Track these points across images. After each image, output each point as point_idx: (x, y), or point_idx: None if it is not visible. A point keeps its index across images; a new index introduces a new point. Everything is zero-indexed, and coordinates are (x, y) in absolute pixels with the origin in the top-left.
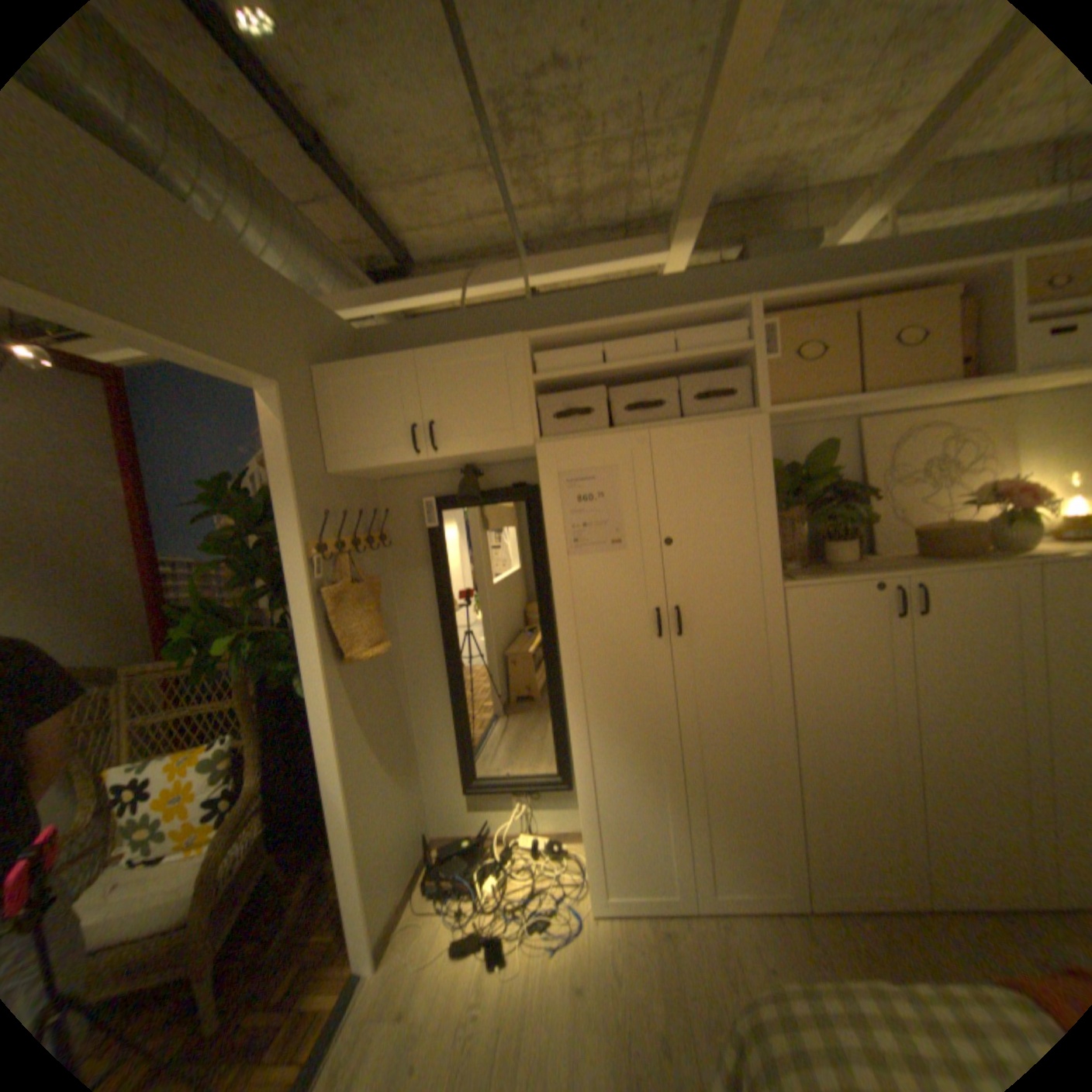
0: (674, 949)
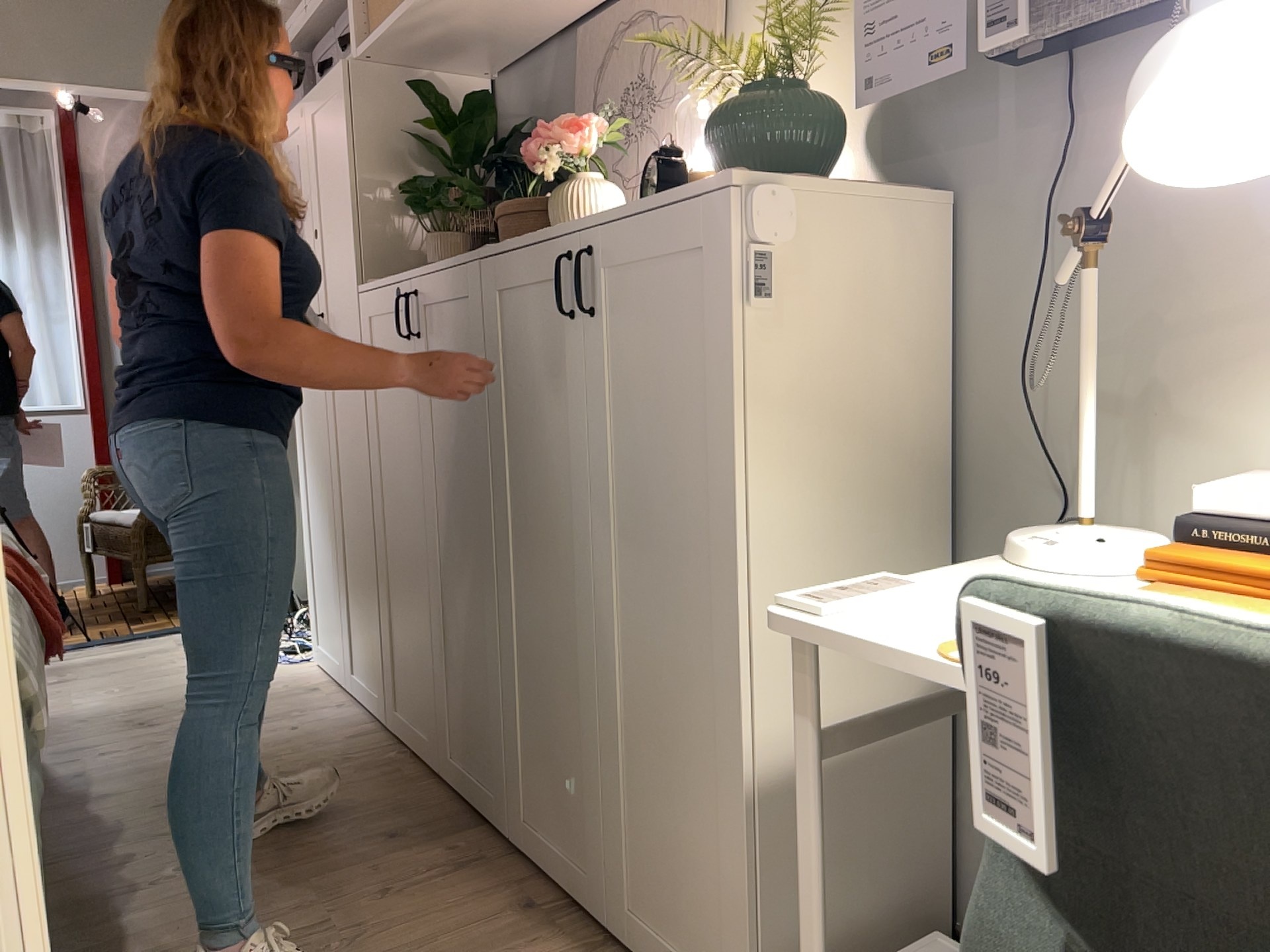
0: (300, 693)
